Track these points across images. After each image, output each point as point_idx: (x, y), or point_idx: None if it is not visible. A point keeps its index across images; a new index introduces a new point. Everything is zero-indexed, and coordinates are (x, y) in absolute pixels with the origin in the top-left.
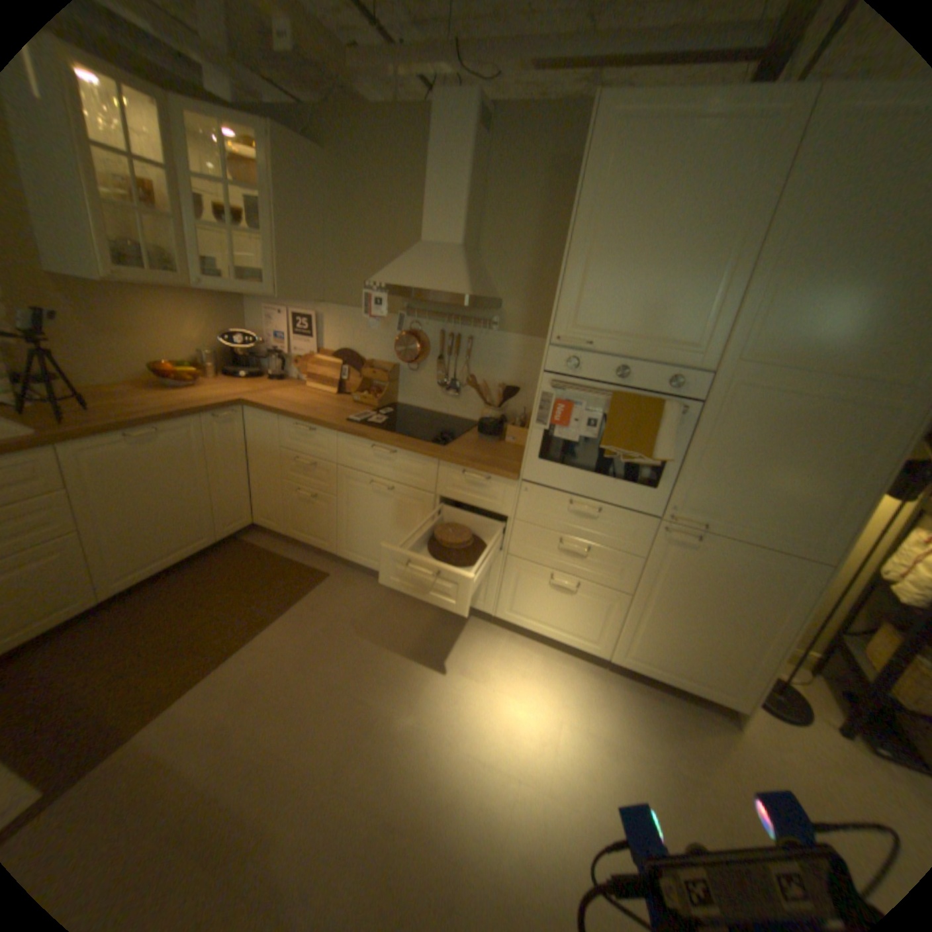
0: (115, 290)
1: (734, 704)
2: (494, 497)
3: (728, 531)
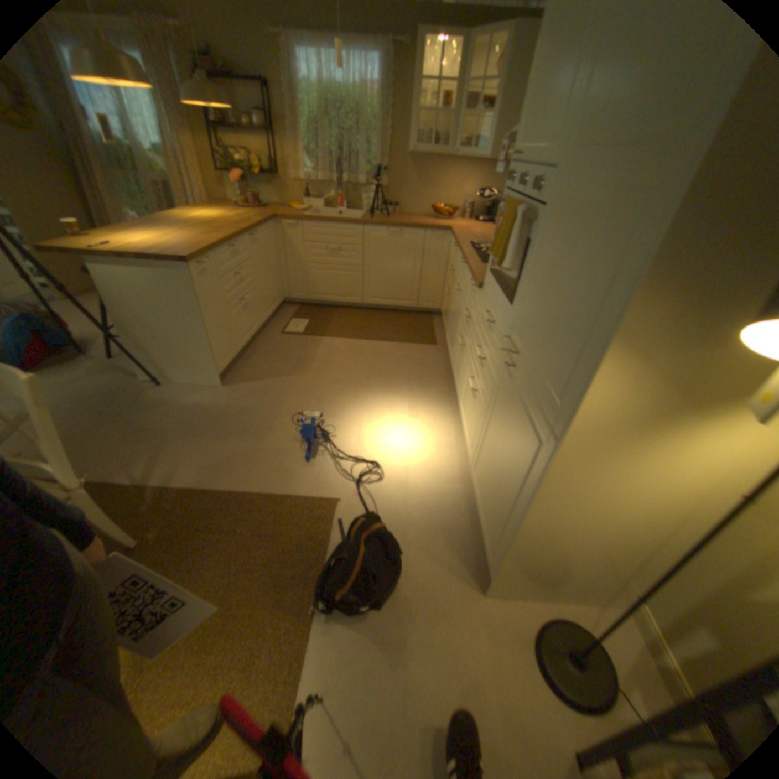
0: (434, 161)
1: (489, 562)
2: (474, 304)
3: (523, 363)
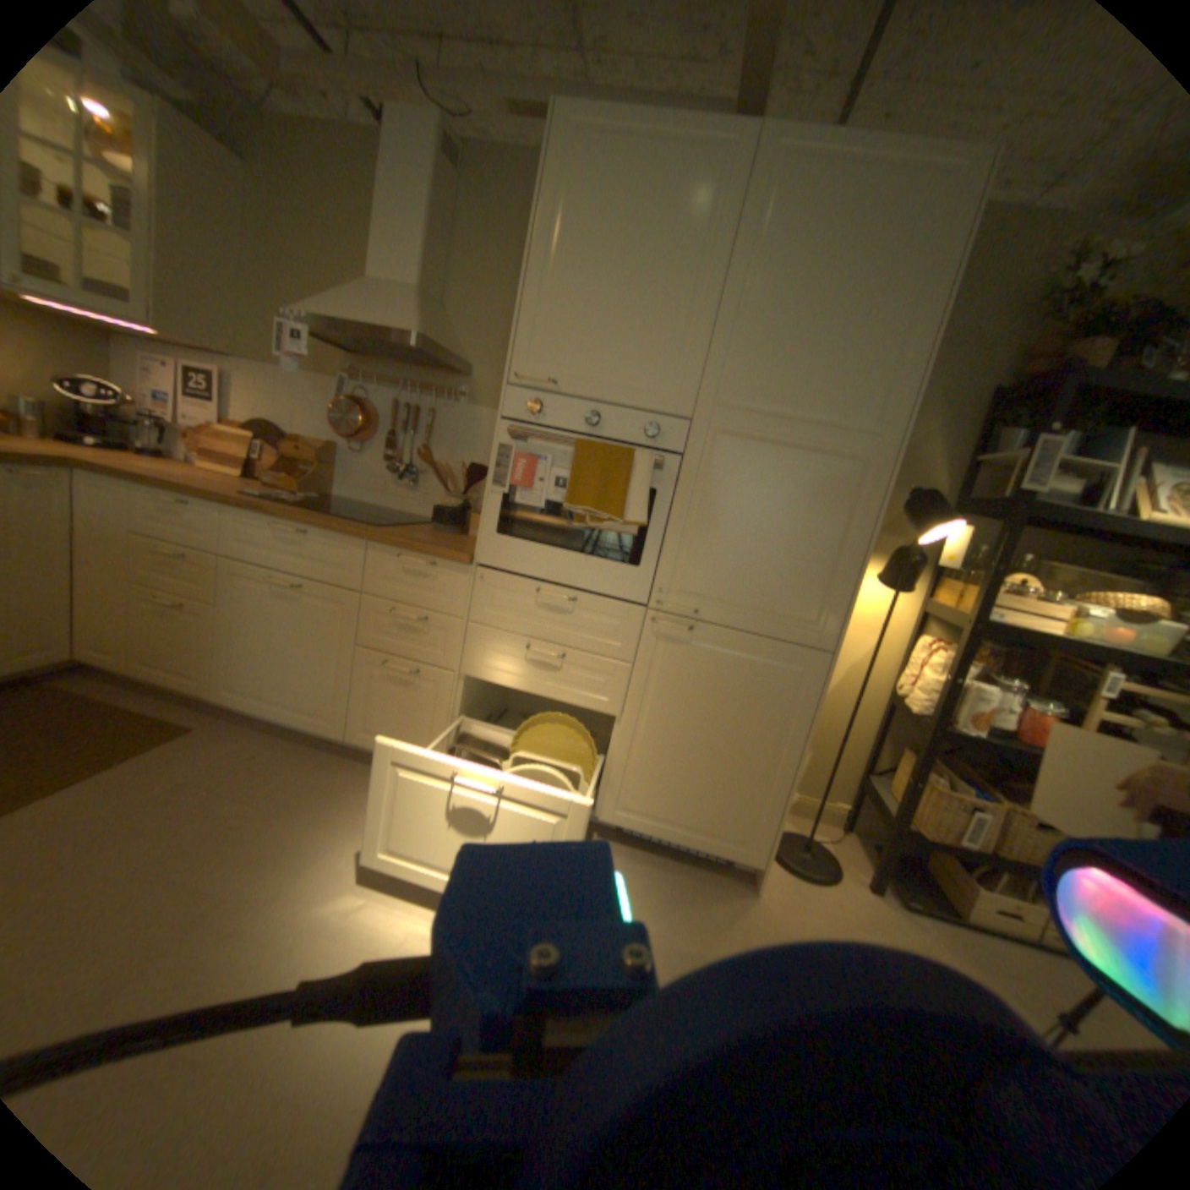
0: None
1: (747, 859)
2: (441, 593)
3: (720, 617)
